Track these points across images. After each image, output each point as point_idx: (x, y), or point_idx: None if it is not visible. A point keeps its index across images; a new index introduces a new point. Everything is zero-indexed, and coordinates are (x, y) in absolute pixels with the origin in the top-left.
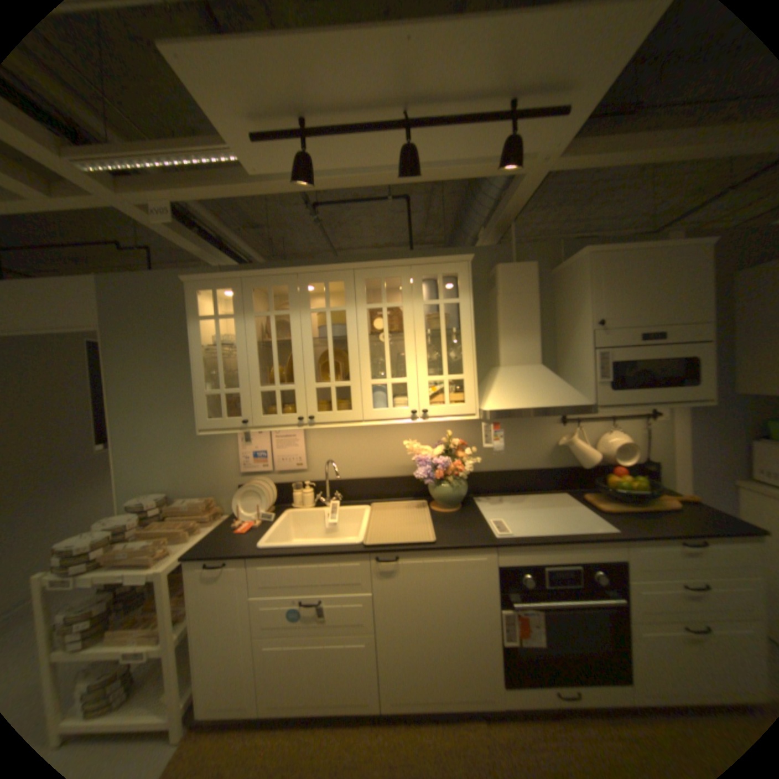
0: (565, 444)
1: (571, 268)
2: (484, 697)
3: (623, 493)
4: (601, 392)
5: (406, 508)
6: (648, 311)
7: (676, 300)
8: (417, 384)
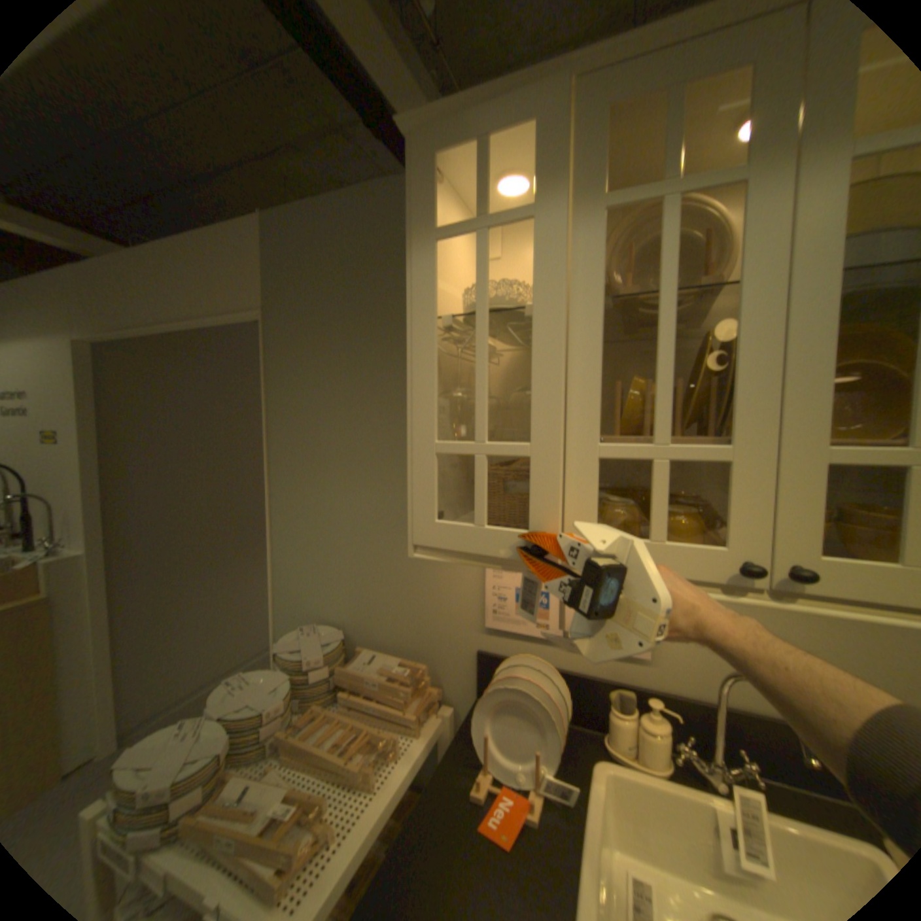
0: None
1: None
2: None
3: None
4: None
5: None
6: None
7: None
8: None
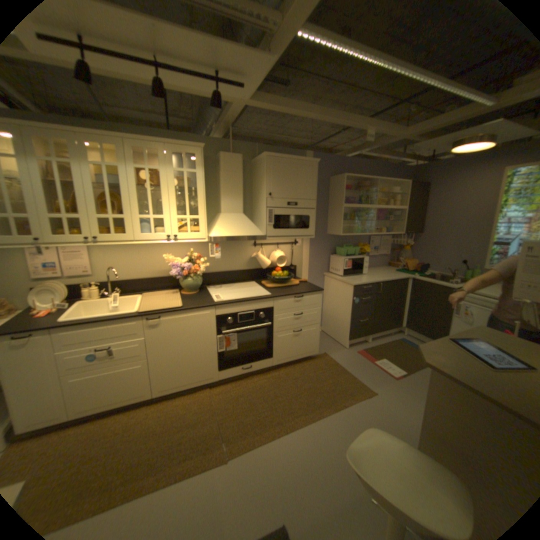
0: (254, 256)
1: (259, 162)
2: (207, 377)
3: (276, 279)
4: (268, 230)
5: (164, 294)
6: (290, 191)
7: (301, 187)
8: (170, 220)
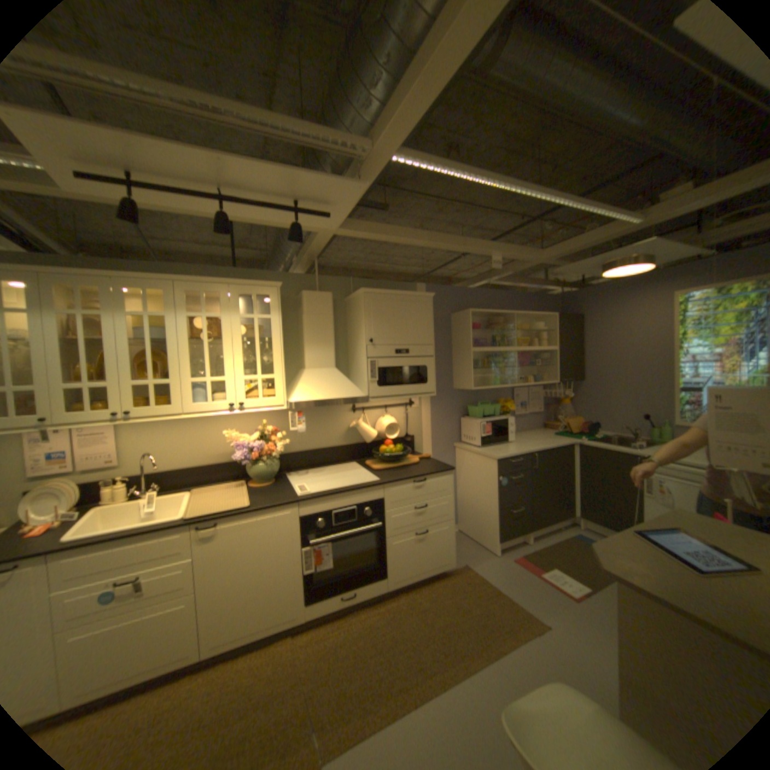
0: (353, 426)
1: (355, 300)
2: (288, 617)
3: (386, 456)
4: (371, 388)
5: (225, 489)
6: (398, 336)
7: (413, 330)
8: (235, 382)
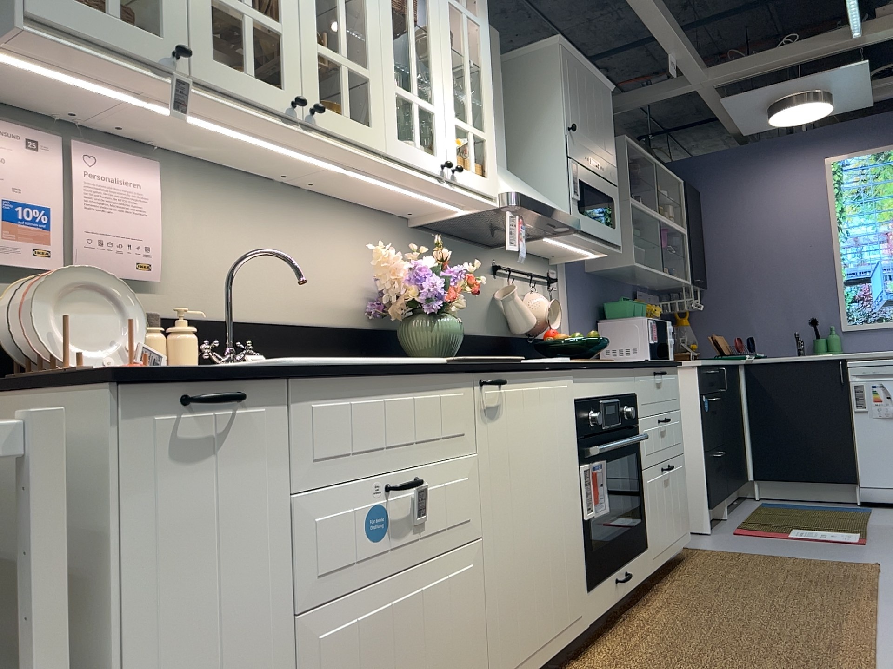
0: (509, 296)
1: (521, 63)
2: (575, 611)
3: (578, 347)
4: (574, 211)
5: None
6: (591, 135)
7: (602, 133)
8: (445, 122)
